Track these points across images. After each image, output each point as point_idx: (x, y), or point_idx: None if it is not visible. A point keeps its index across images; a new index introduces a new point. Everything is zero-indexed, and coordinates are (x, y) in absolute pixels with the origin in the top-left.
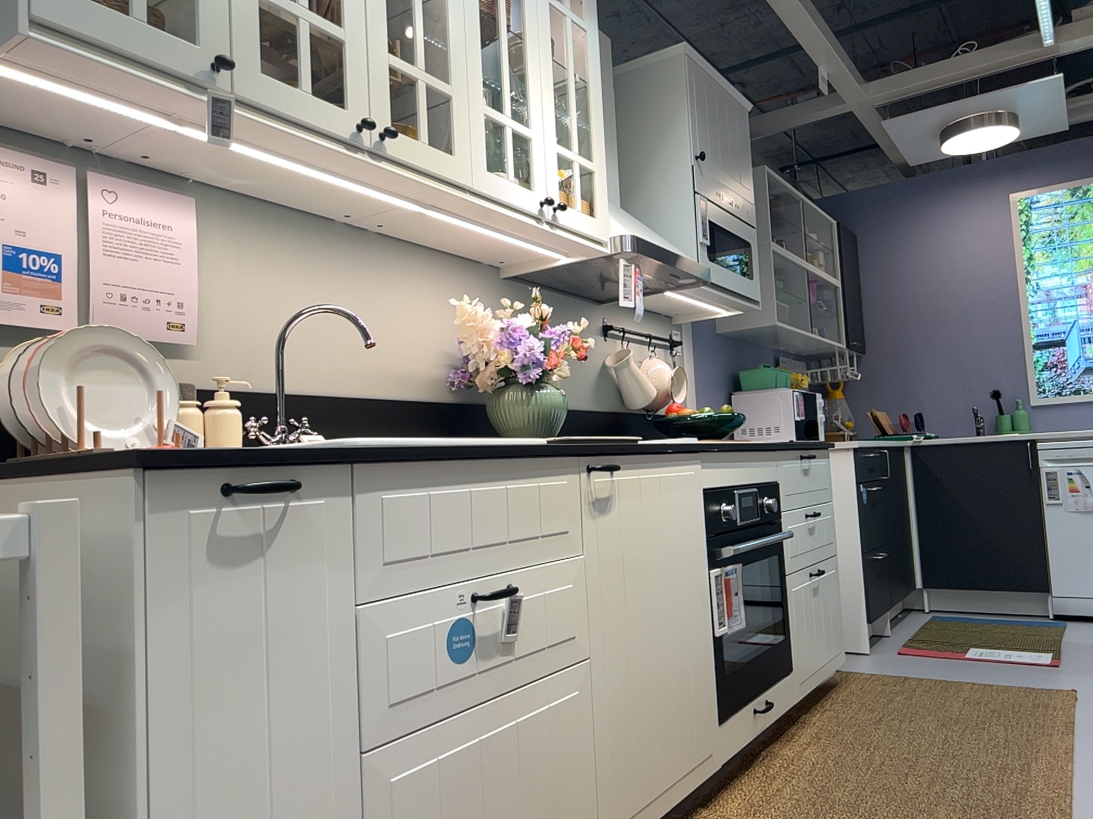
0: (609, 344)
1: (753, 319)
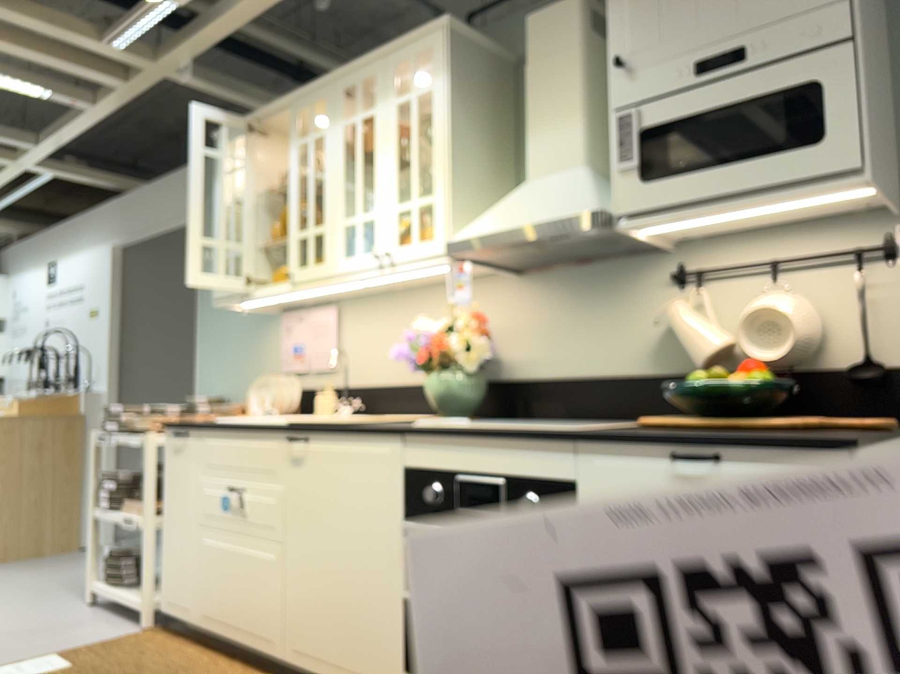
0: (684, 294)
1: None
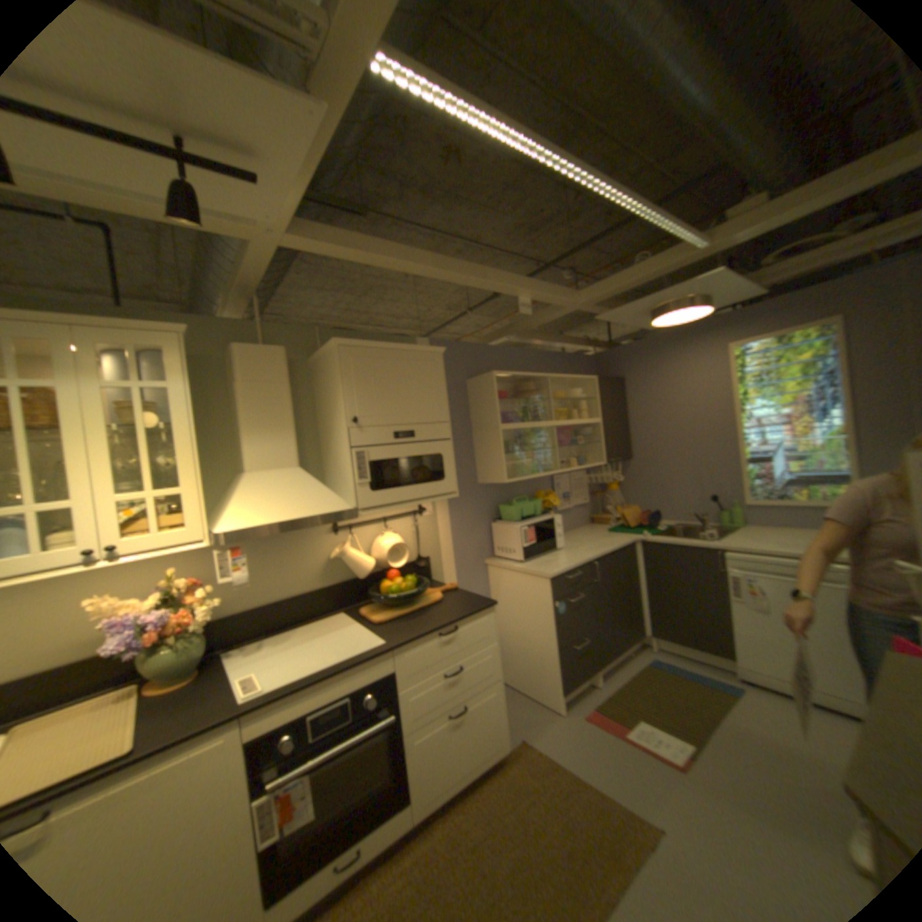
0: (337, 536)
1: (492, 477)
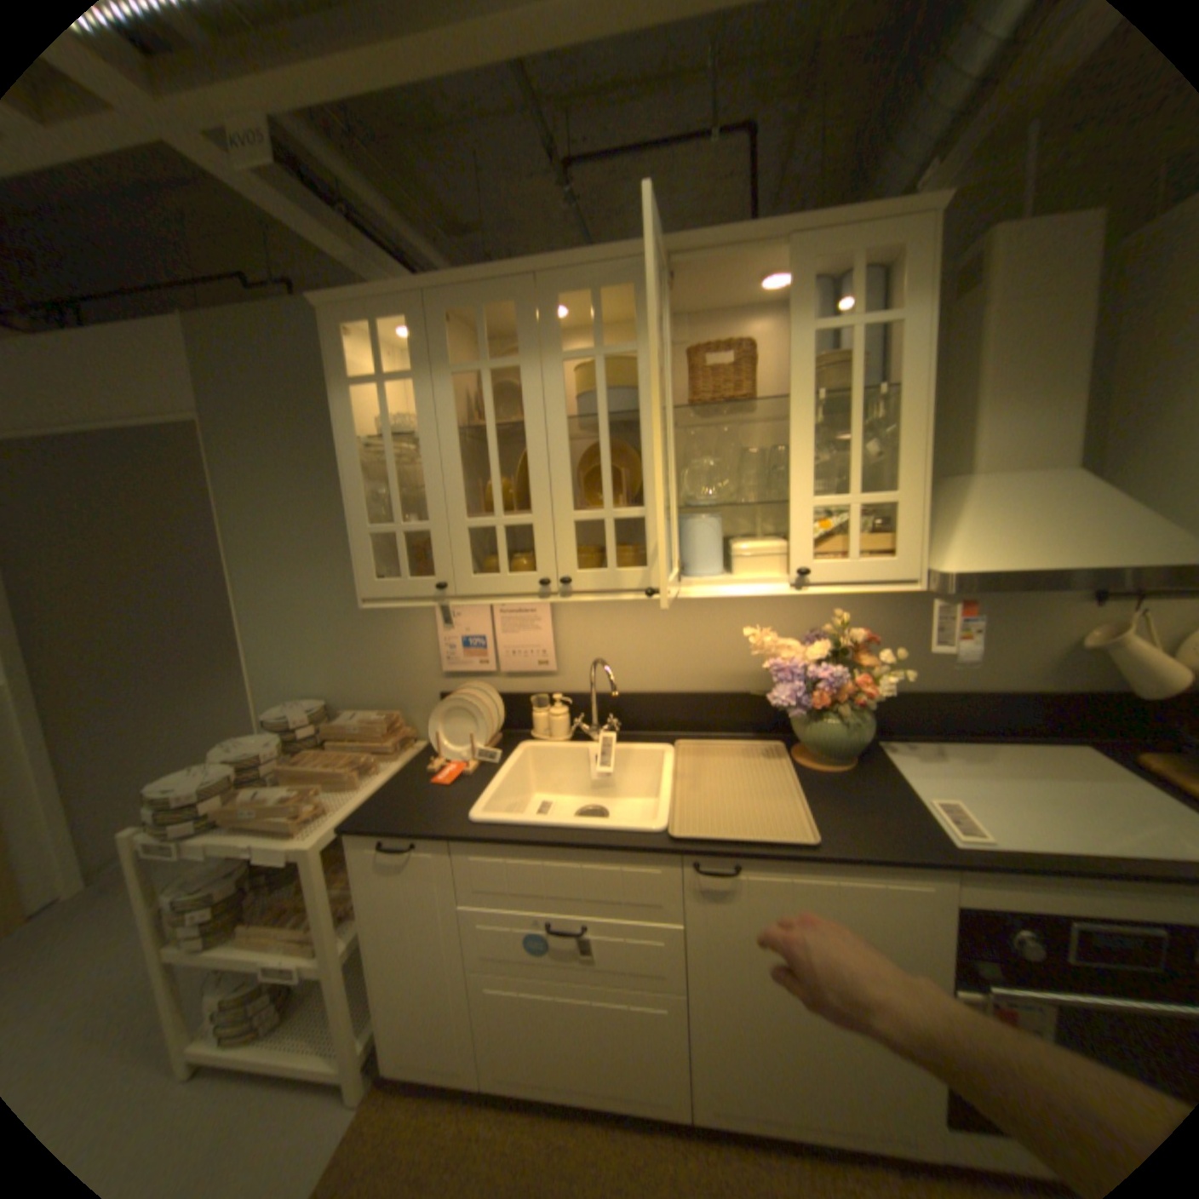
0: (1105, 611)
1: None
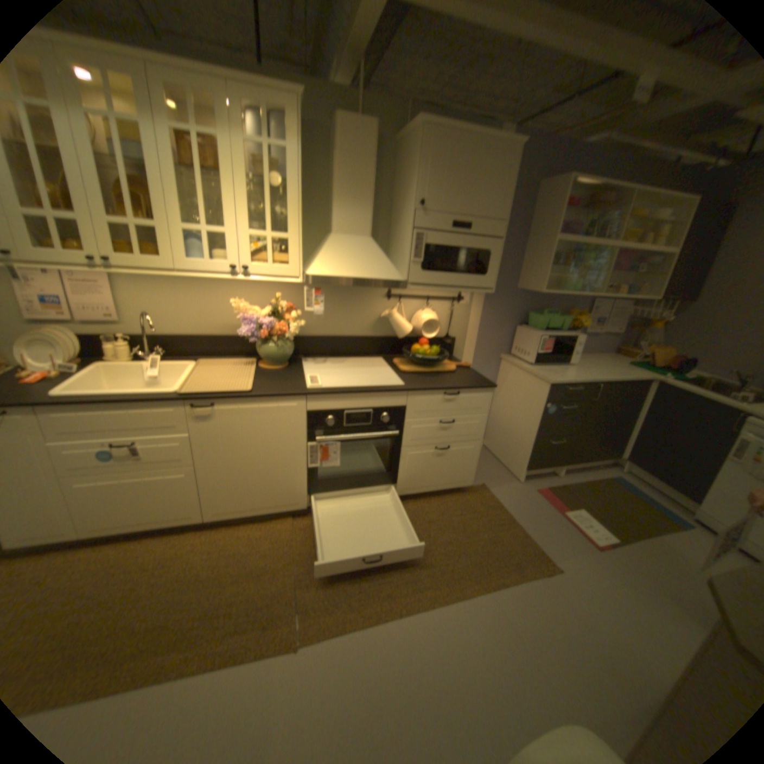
0: (389, 303)
1: (533, 285)
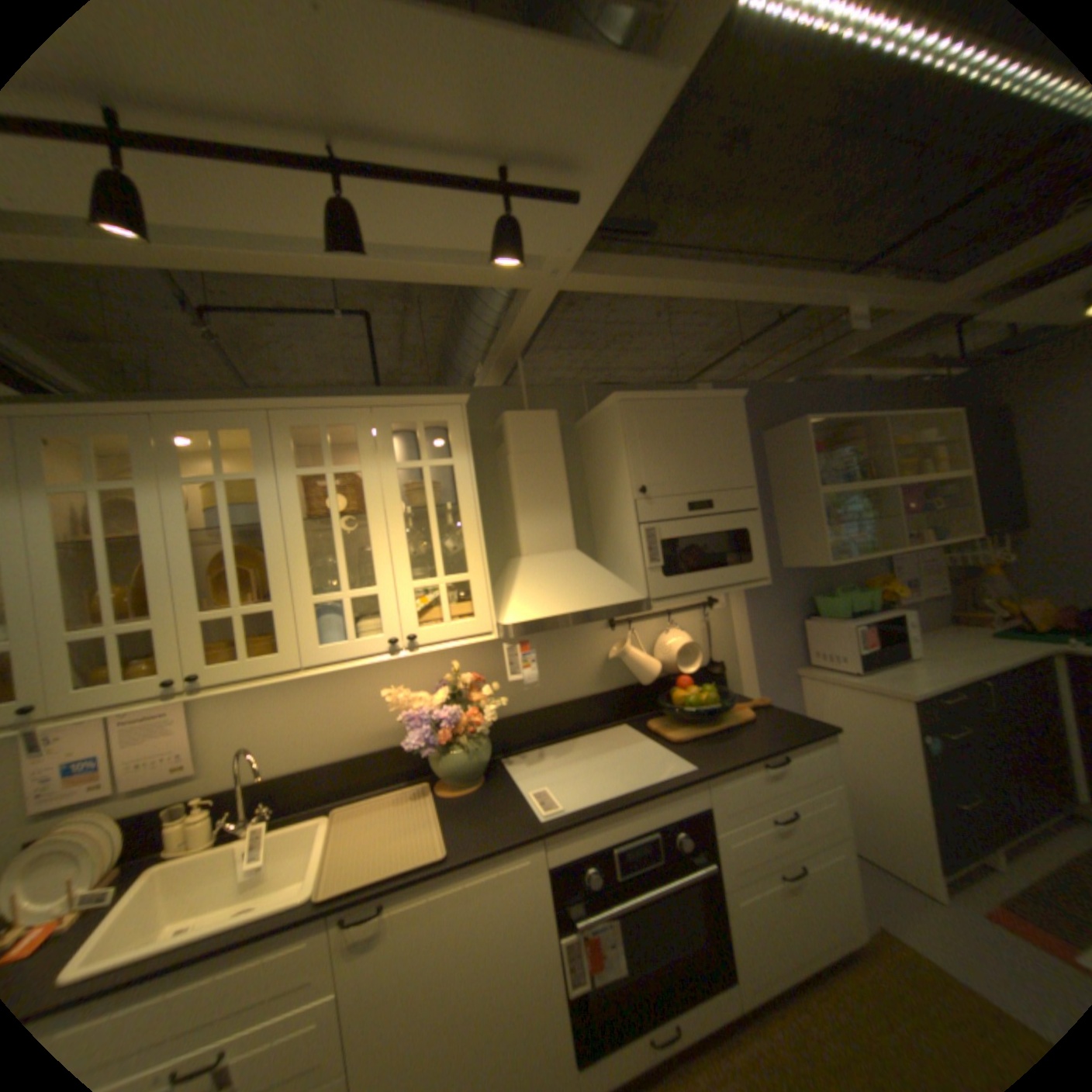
0: (616, 633)
1: (810, 559)
